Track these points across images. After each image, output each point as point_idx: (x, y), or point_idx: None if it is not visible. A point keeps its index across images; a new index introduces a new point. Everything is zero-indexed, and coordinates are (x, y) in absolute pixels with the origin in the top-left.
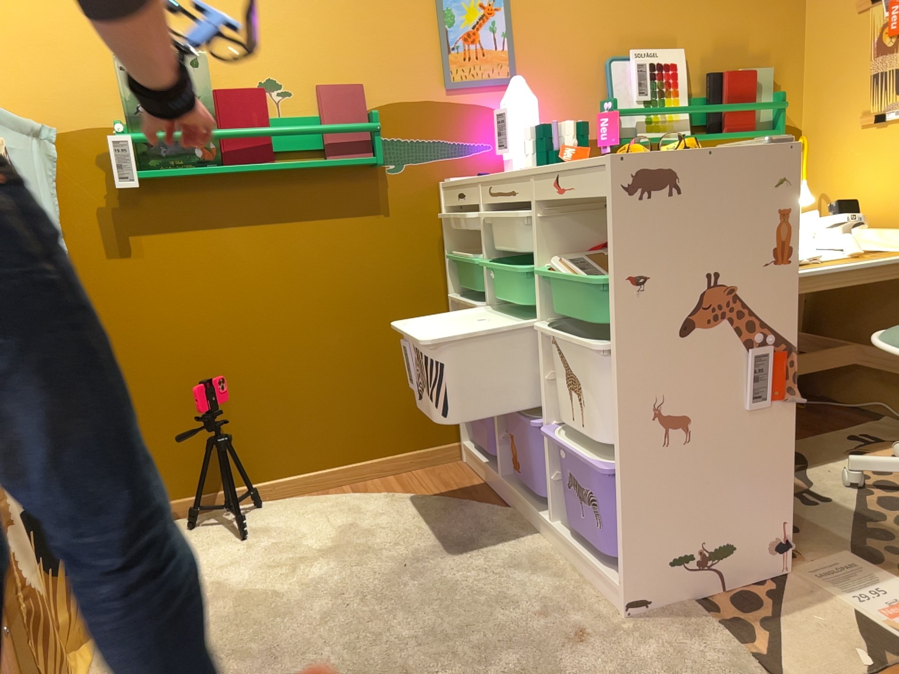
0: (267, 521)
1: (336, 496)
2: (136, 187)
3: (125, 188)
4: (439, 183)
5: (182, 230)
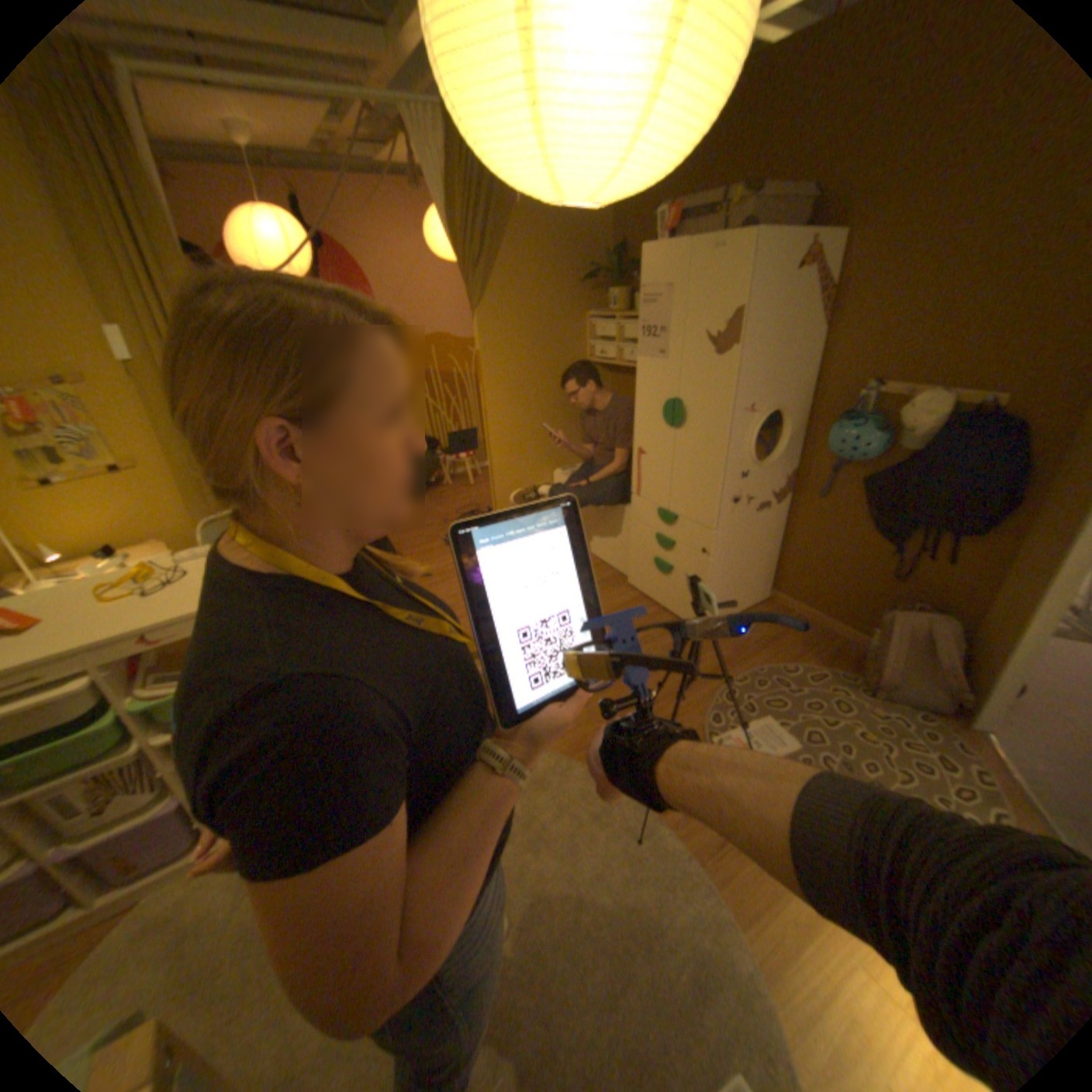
0: None
1: None
2: None
3: None
4: None
5: None
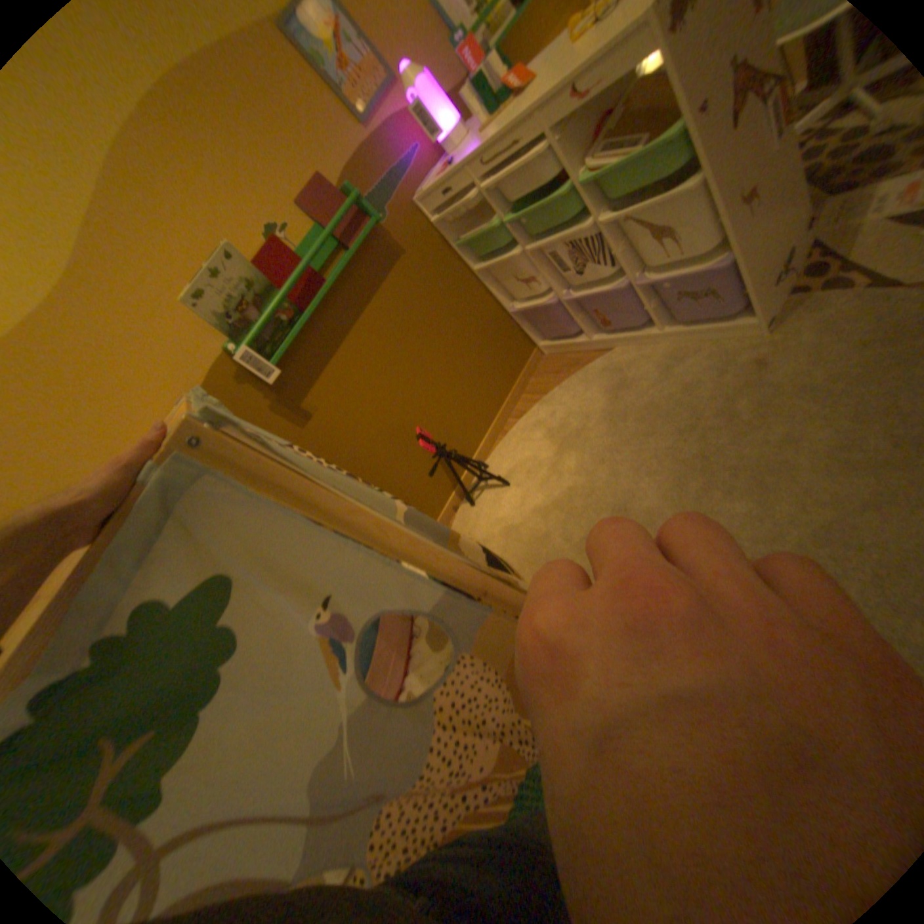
0: (505, 468)
1: (517, 428)
2: (278, 374)
3: (274, 380)
4: (413, 201)
5: (319, 375)
